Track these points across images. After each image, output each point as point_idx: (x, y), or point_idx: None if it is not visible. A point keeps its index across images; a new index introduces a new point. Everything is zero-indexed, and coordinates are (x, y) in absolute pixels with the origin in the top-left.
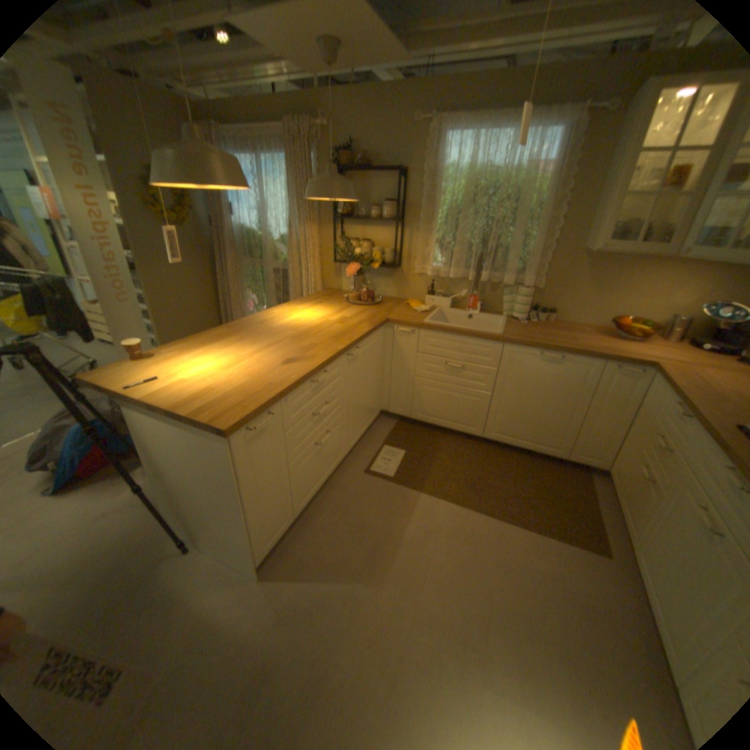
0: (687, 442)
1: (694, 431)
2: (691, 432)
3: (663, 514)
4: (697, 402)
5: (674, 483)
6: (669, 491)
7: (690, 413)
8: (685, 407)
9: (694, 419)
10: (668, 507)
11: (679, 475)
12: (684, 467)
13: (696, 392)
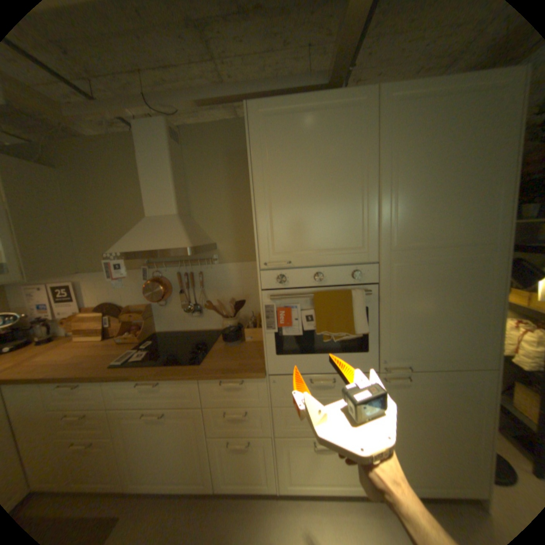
0: (90, 400)
1: (88, 391)
2: (87, 392)
3: (119, 448)
4: (71, 375)
5: (107, 427)
6: (108, 434)
7: (74, 384)
8: (65, 384)
9: (81, 385)
10: (118, 441)
11: (105, 420)
12: (104, 413)
13: (60, 372)
